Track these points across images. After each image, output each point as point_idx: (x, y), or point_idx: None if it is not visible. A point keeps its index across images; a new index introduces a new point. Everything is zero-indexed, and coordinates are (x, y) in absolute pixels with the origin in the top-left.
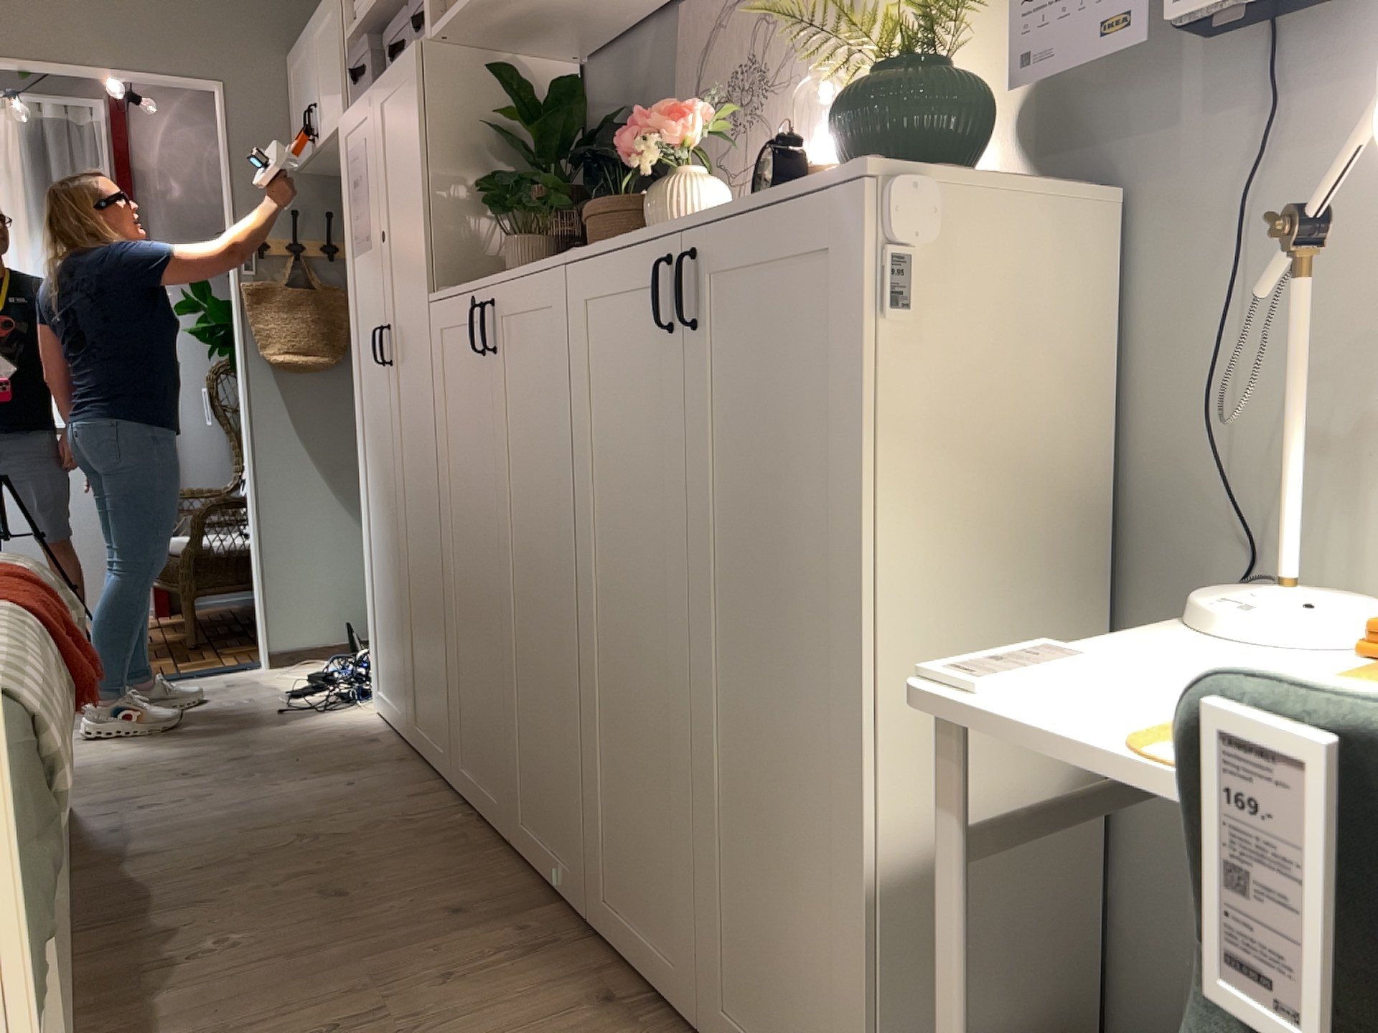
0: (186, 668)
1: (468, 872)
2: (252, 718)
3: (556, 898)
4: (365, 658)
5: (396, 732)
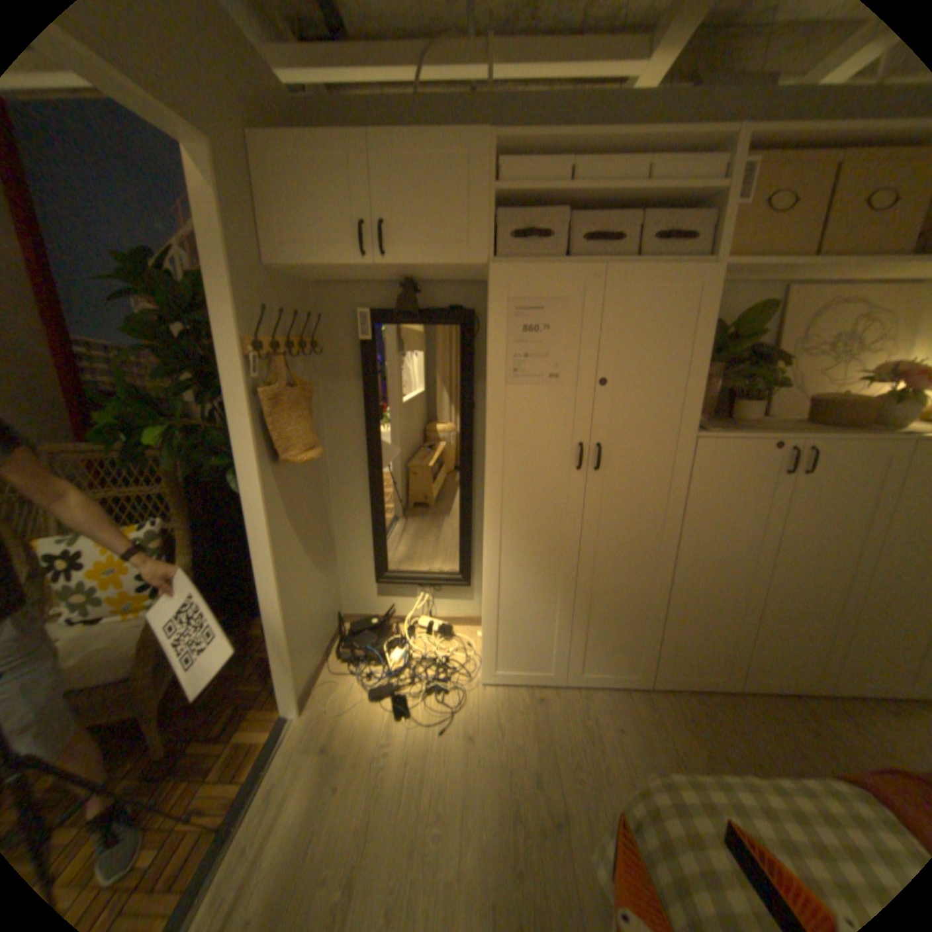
0: (235, 777)
1: (763, 717)
2: (440, 756)
3: (794, 698)
4: (379, 659)
5: (533, 688)
